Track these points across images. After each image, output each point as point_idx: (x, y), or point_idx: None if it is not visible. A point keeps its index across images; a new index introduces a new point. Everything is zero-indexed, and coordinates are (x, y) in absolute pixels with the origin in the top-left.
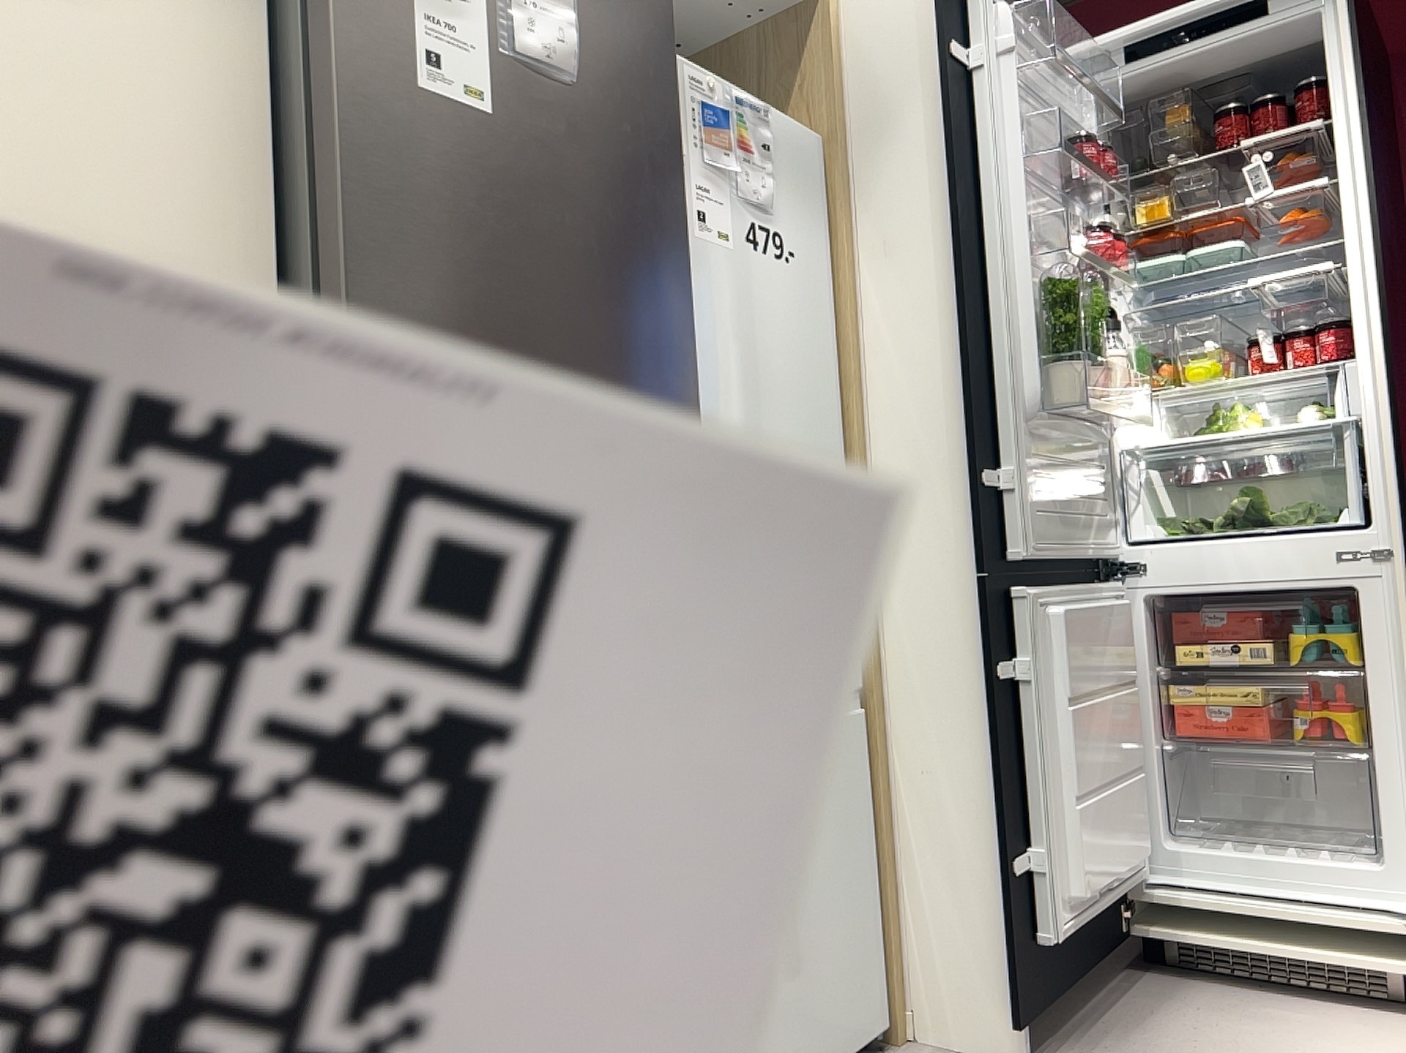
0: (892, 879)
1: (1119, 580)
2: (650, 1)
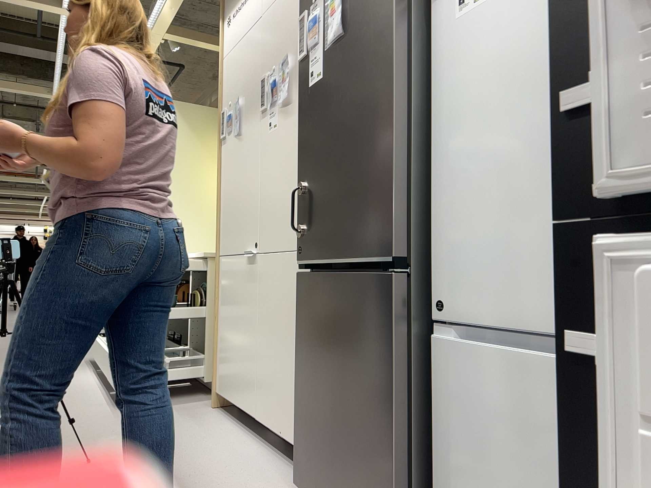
0: None
1: None
2: None
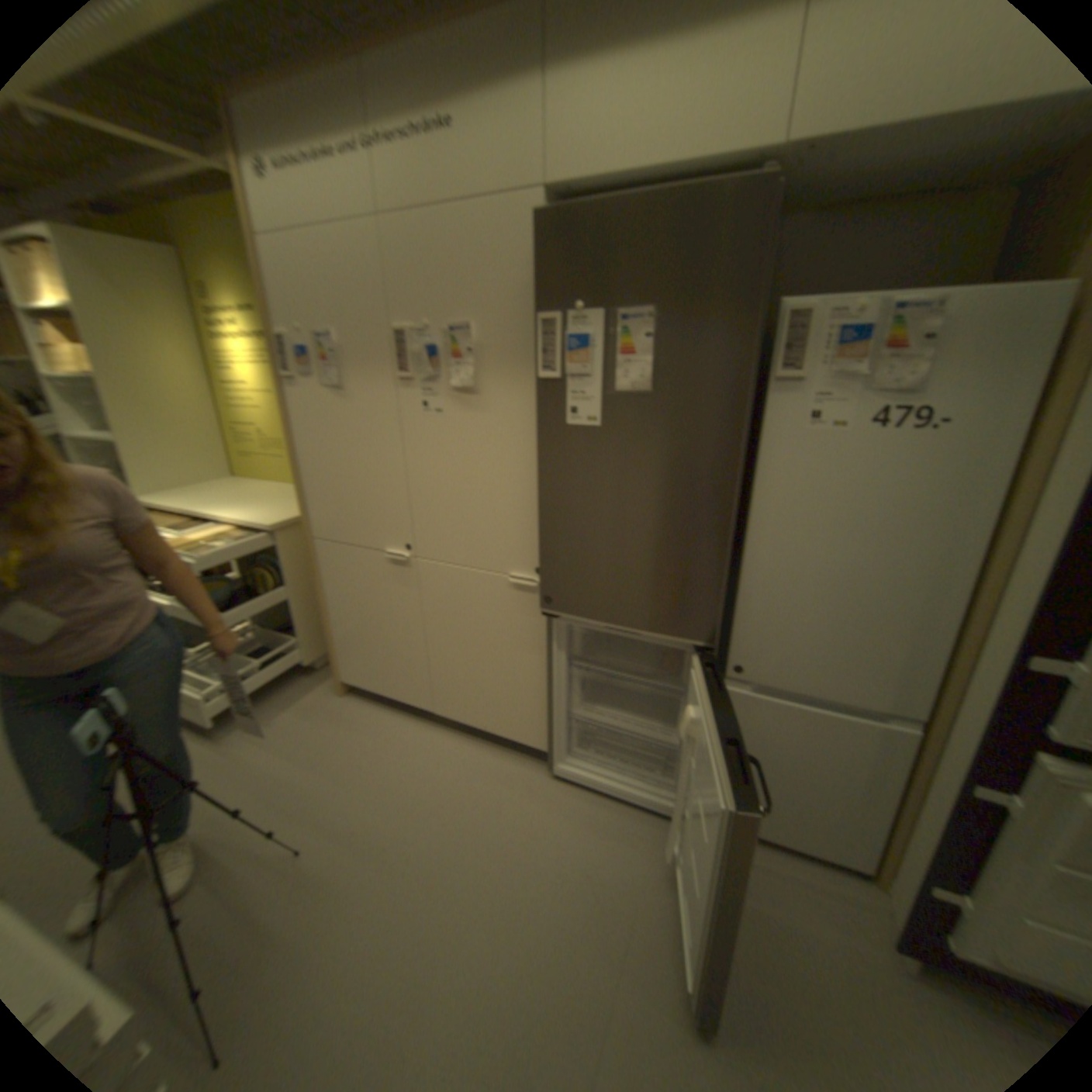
0: (907, 825)
1: None
2: (734, 308)
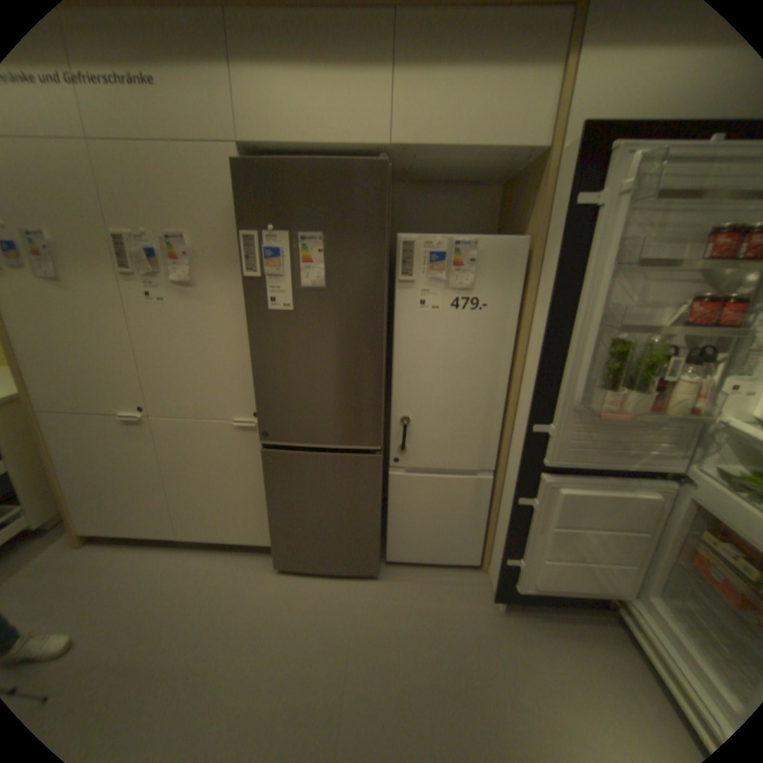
0: (492, 531)
1: (682, 483)
2: (372, 238)
